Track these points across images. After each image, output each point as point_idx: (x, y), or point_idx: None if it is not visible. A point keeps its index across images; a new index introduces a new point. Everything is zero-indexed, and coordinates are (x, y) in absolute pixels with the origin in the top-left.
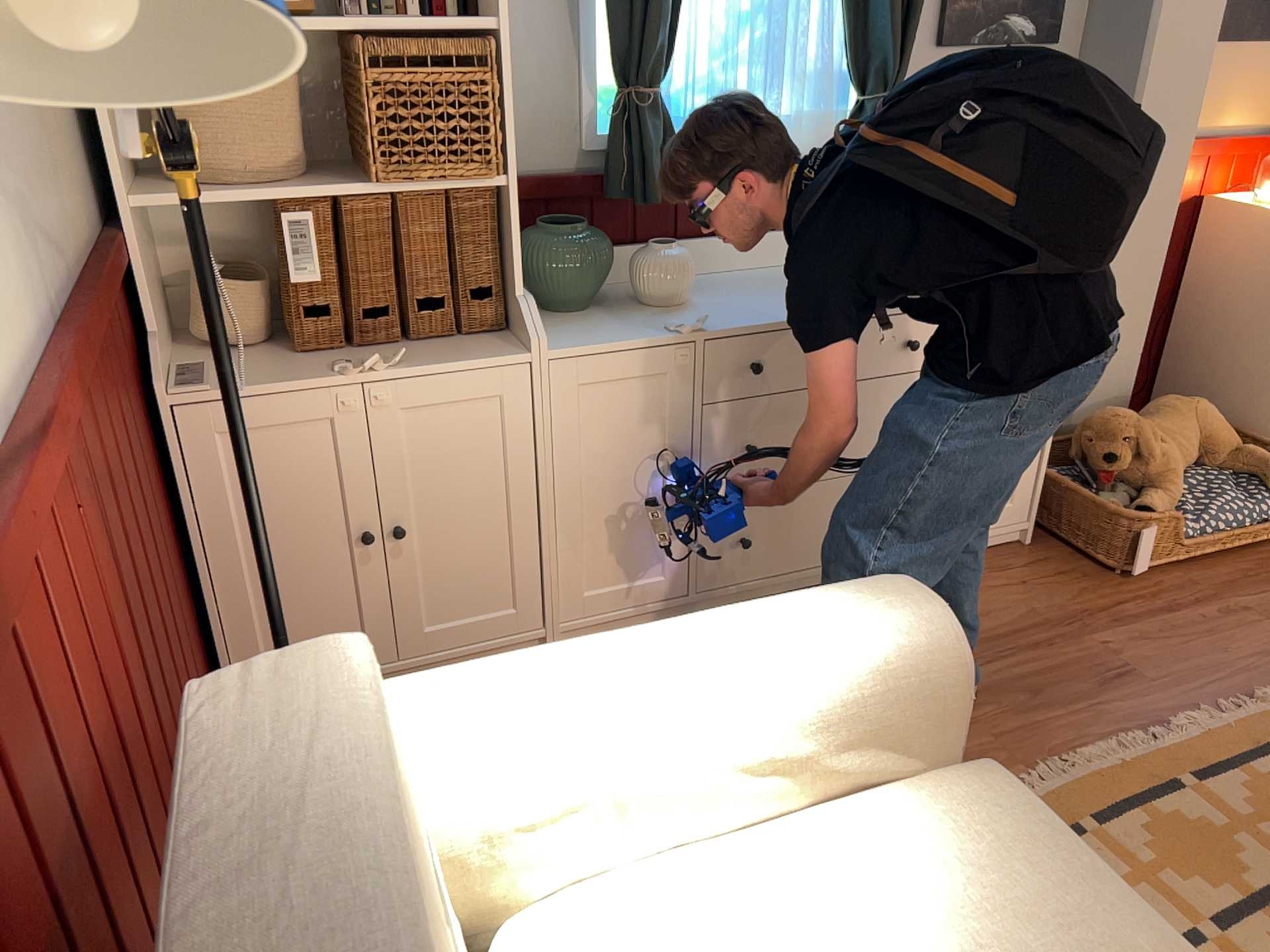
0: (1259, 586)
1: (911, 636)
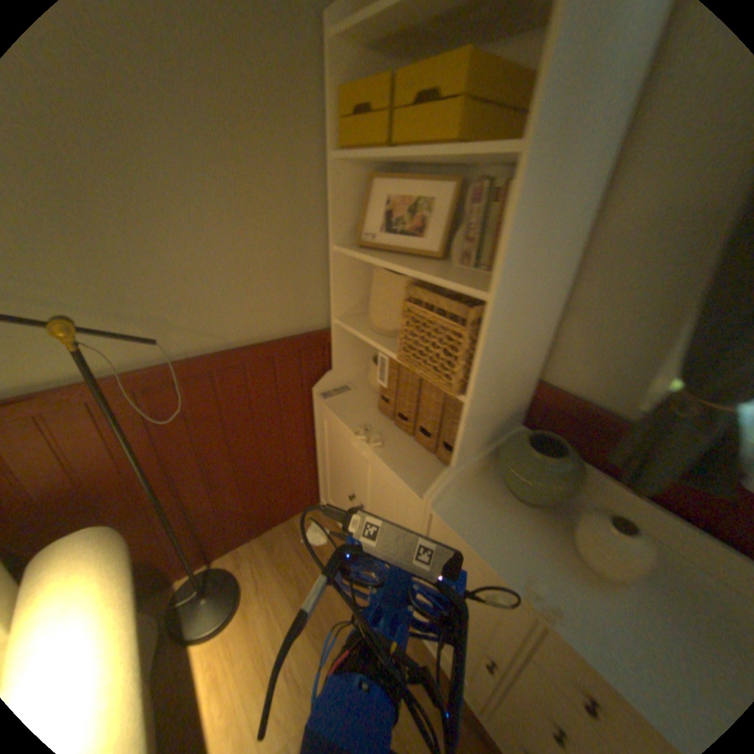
0: None
1: None
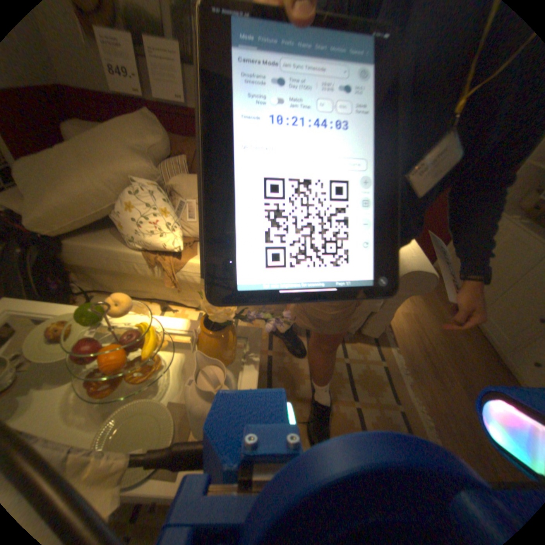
0: None
1: (409, 264)
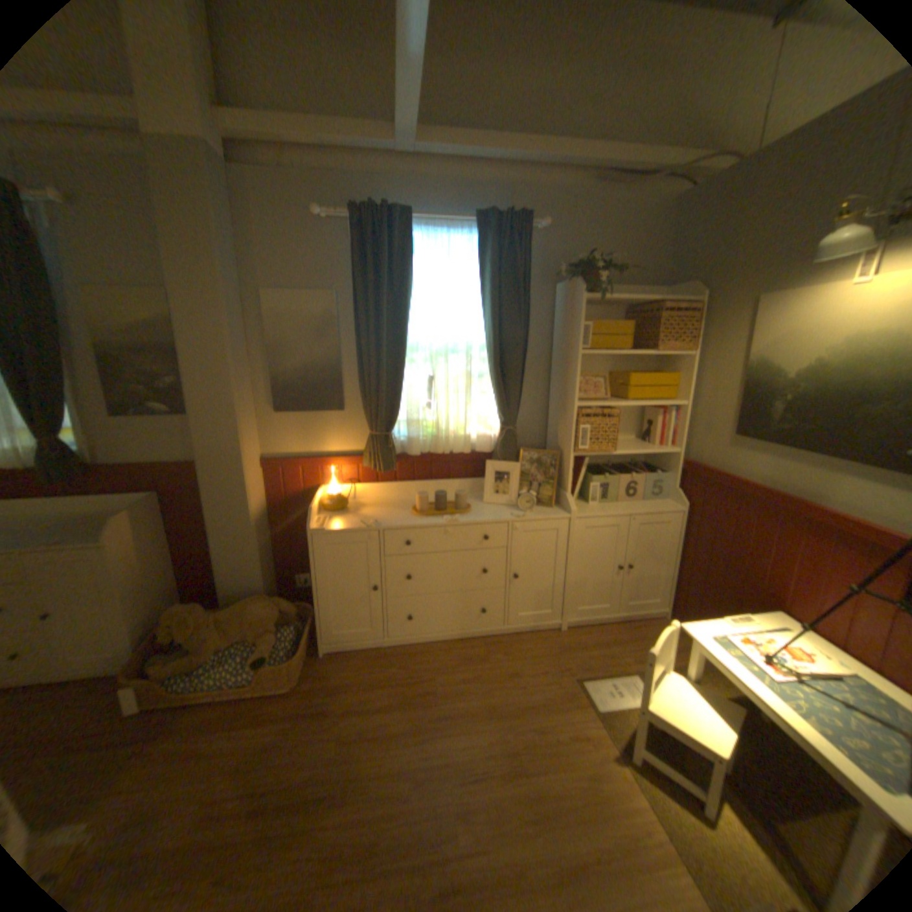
0: (190, 737)
1: None
